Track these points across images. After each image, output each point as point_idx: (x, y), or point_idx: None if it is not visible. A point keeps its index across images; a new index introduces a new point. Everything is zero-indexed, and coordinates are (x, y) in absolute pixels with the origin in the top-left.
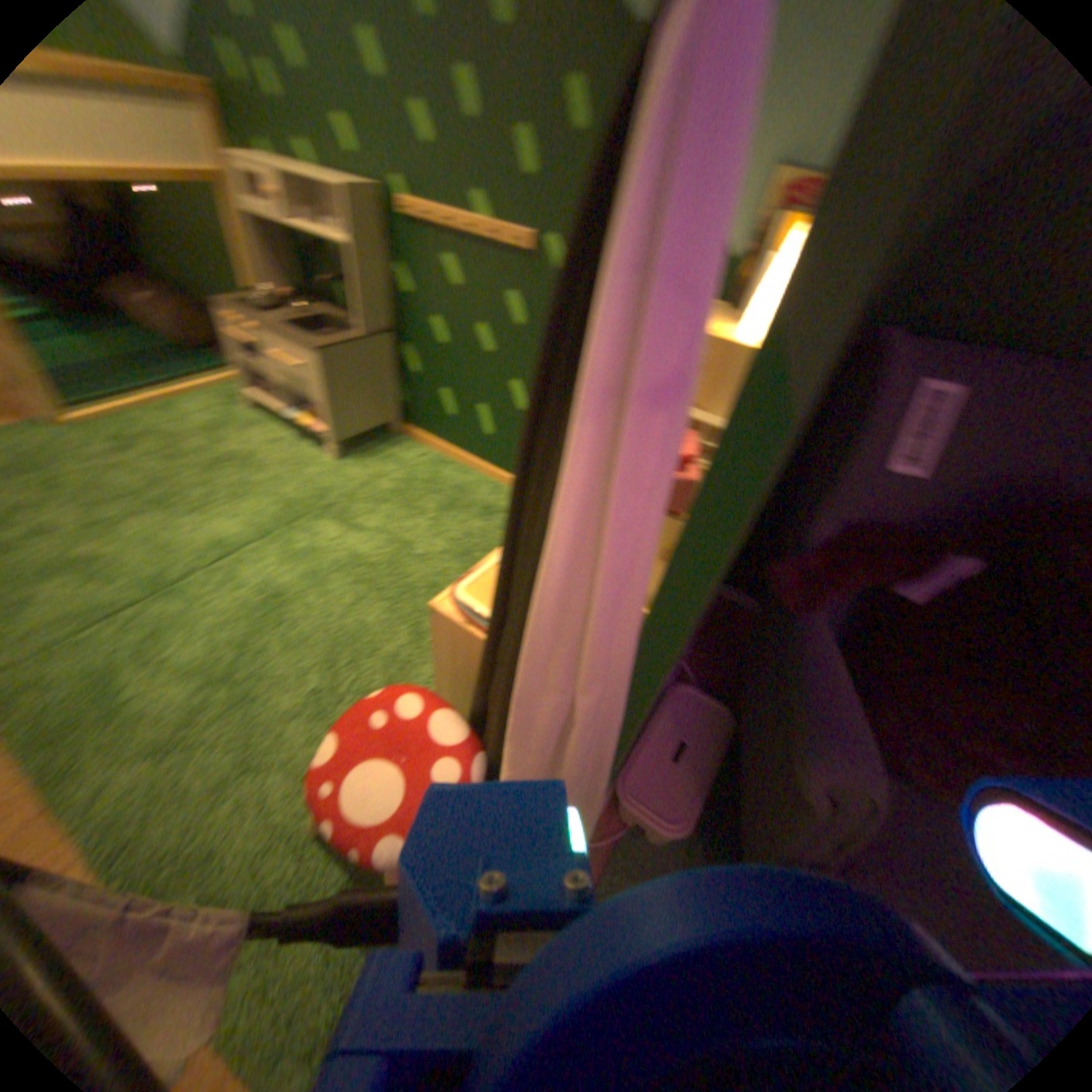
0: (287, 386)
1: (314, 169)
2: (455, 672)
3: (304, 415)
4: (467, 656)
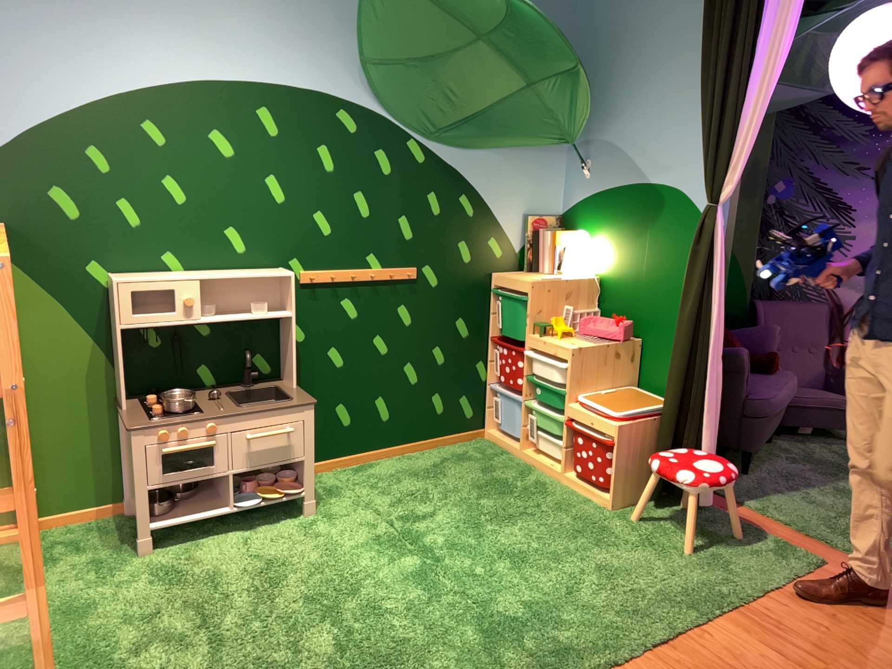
0: (265, 461)
1: (221, 273)
2: (624, 461)
3: (262, 492)
4: (632, 439)
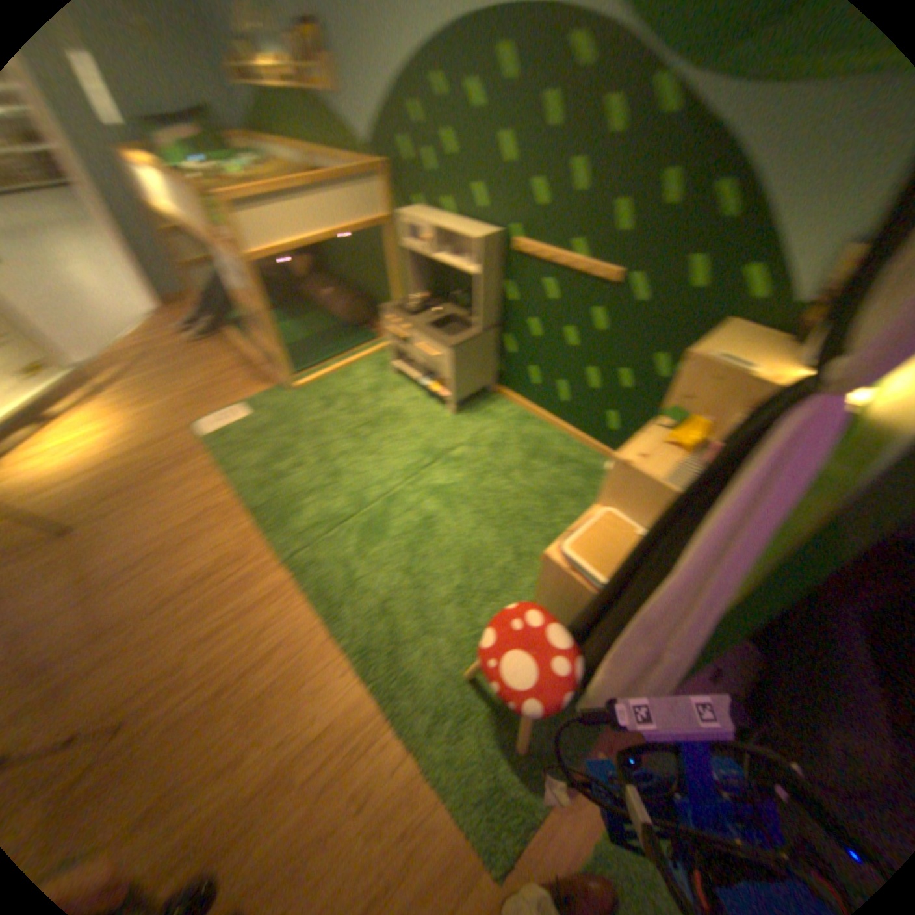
0: (425, 367)
1: (456, 223)
2: (552, 597)
3: (432, 385)
4: (565, 592)
